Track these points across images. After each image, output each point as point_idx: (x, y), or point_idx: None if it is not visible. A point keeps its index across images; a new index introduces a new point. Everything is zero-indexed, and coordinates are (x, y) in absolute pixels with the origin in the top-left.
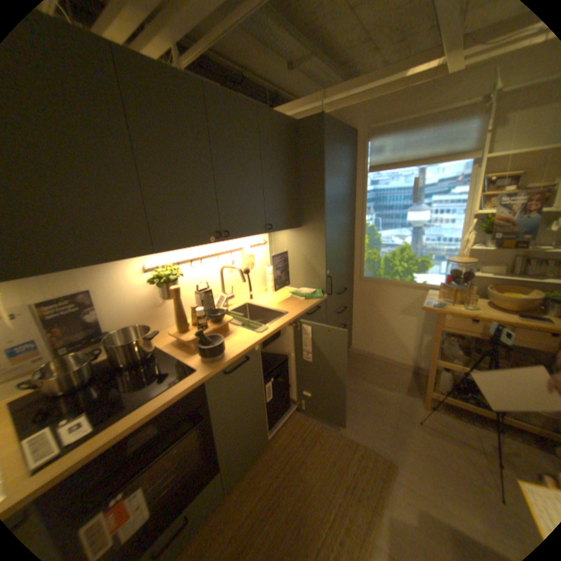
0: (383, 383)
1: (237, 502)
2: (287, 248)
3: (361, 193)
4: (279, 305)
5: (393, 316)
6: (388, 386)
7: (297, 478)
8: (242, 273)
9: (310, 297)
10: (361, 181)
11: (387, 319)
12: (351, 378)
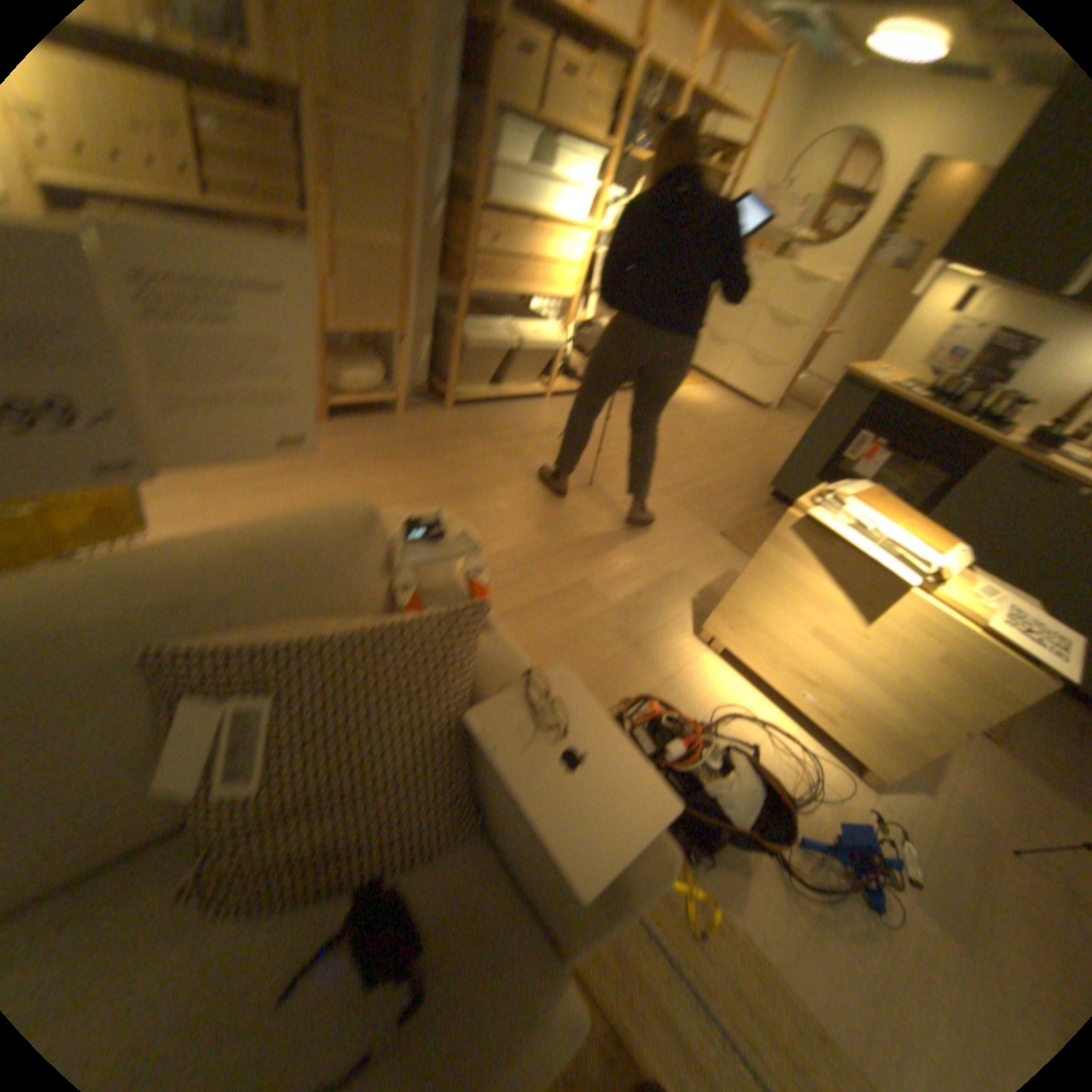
0: None
1: None
2: None
3: None
4: None
5: None
6: None
7: None
8: None
9: None
10: None
11: None
12: None
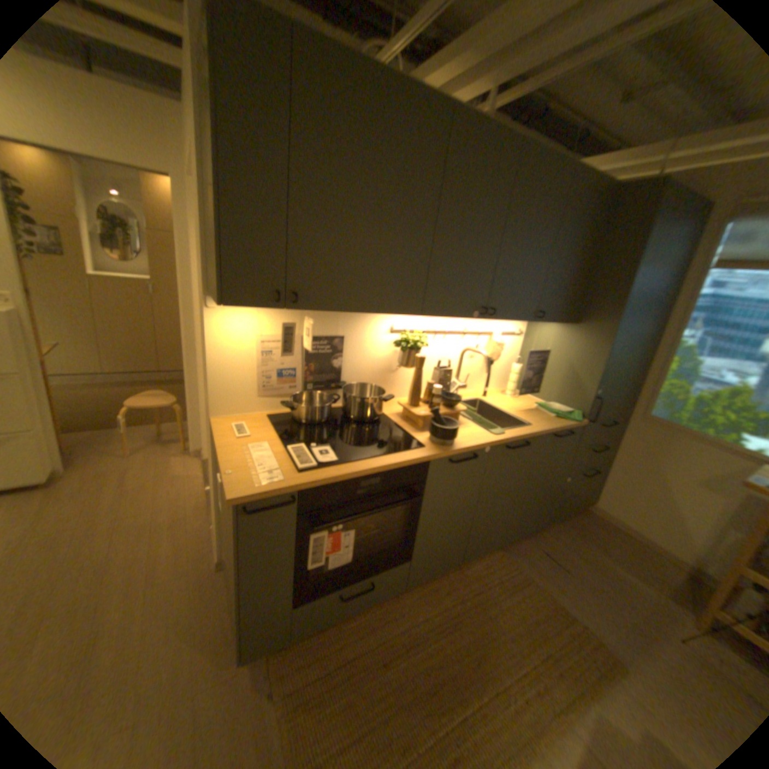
0: (634, 569)
1: (416, 603)
2: (550, 347)
3: (690, 295)
4: (521, 413)
5: (684, 485)
6: (642, 575)
7: (487, 615)
8: (489, 361)
9: (564, 416)
10: (696, 278)
11: (671, 486)
12: (586, 544)
